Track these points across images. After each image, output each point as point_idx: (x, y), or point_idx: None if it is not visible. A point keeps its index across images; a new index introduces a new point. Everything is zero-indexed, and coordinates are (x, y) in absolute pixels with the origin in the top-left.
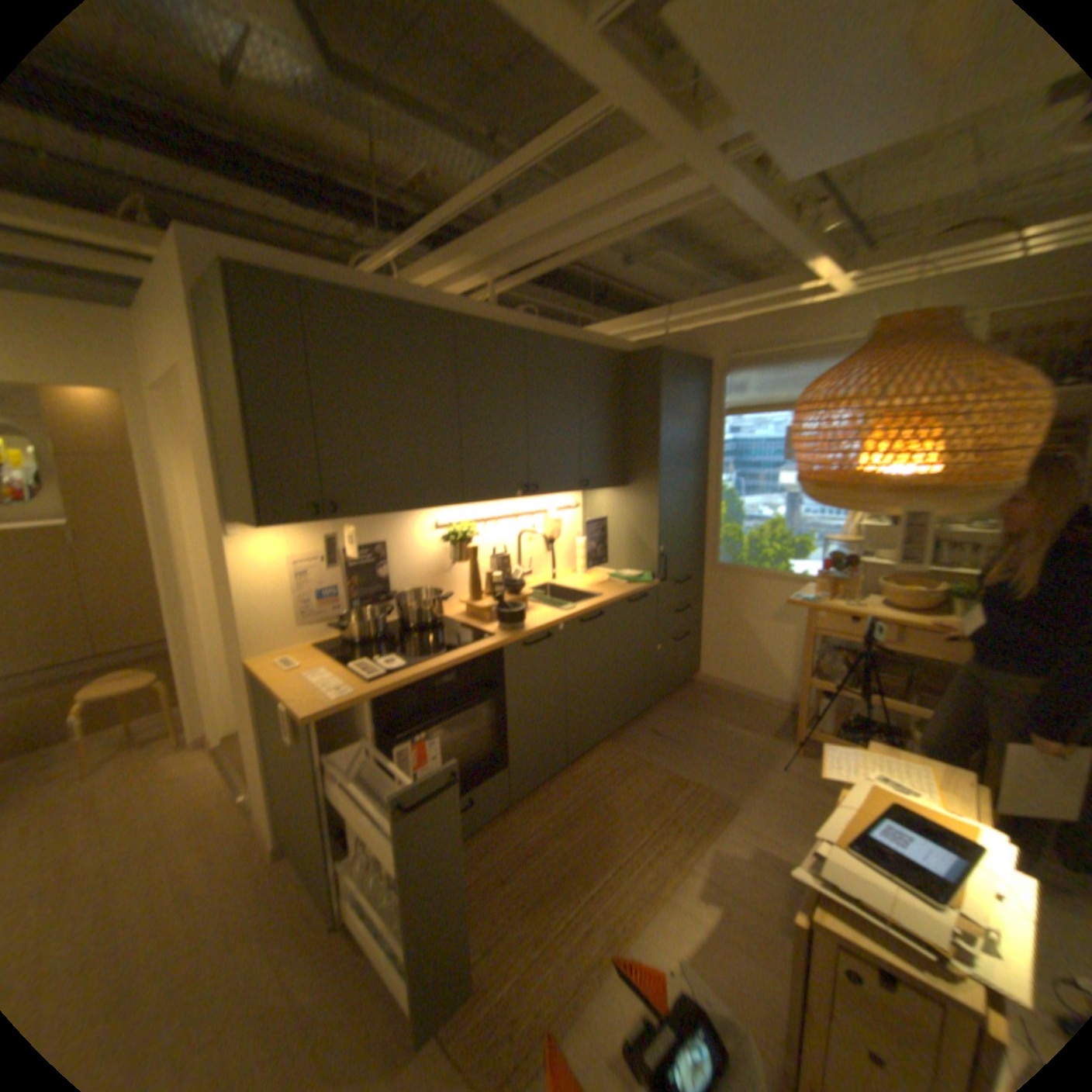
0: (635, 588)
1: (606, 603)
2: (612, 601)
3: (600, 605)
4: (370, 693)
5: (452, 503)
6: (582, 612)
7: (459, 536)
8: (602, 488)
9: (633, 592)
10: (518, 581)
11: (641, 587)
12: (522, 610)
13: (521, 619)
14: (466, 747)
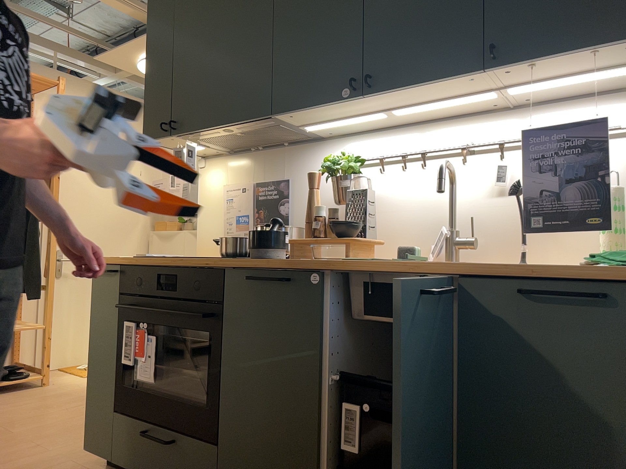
0: (574, 271)
1: (429, 269)
2: (448, 270)
3: (410, 268)
4: (122, 261)
5: (276, 118)
6: (357, 267)
7: (325, 167)
8: (582, 54)
9: (541, 273)
10: (356, 224)
11: (601, 273)
12: (269, 236)
13: (269, 250)
14: (198, 384)
